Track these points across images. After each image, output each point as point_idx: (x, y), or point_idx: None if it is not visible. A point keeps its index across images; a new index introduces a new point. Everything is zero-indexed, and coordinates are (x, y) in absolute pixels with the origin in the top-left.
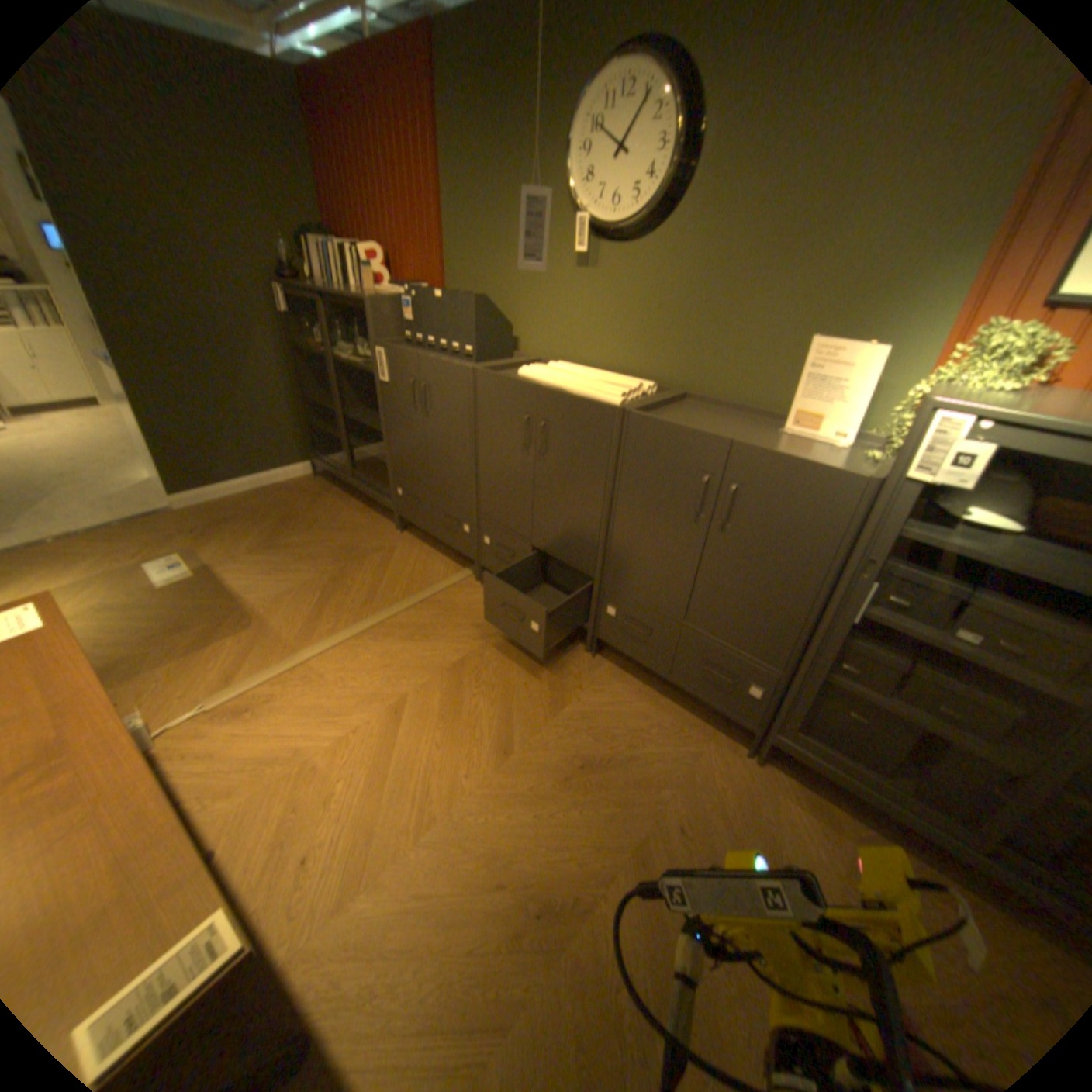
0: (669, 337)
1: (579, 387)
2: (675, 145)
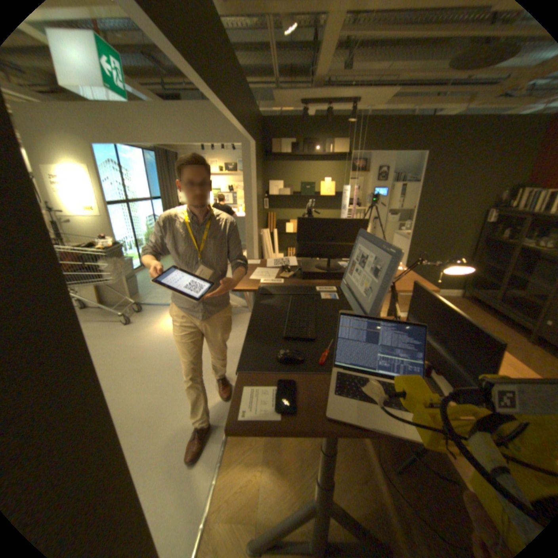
0: None
1: None
2: None
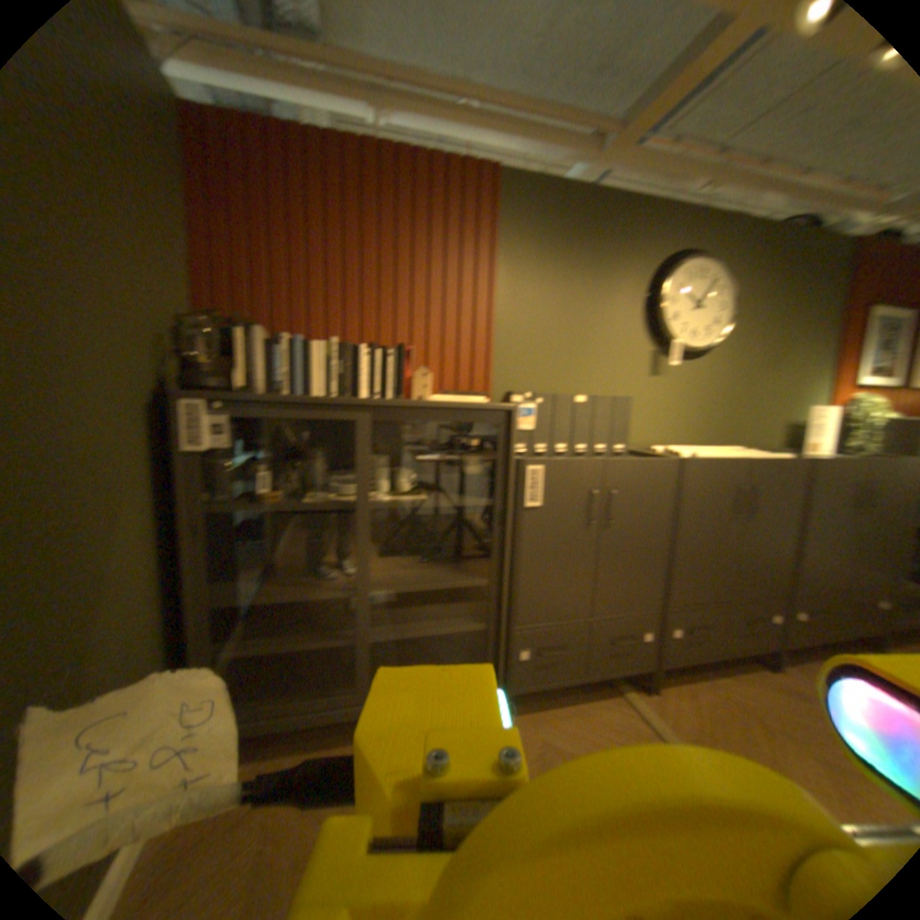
0: (717, 417)
1: (756, 454)
2: (736, 309)
